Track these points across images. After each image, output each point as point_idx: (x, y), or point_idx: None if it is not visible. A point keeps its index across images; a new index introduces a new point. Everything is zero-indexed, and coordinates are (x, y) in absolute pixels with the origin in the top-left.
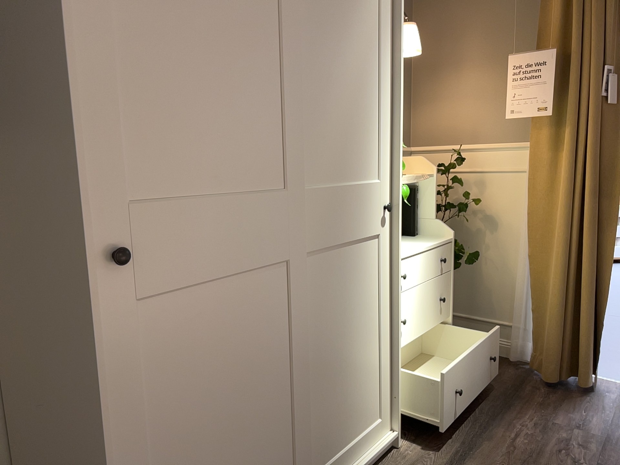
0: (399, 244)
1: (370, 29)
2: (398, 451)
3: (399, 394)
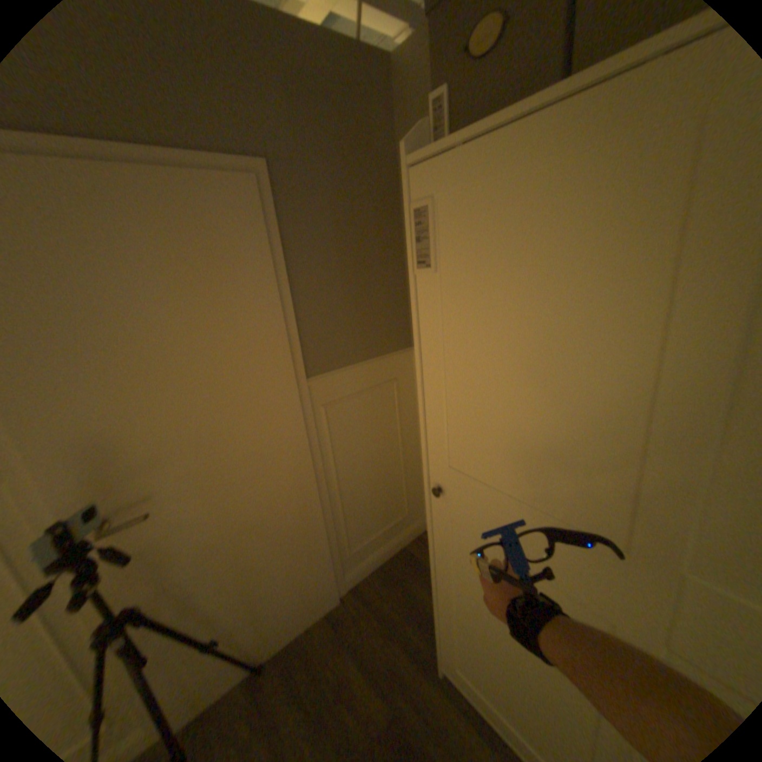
0: None
1: None
2: None
3: None
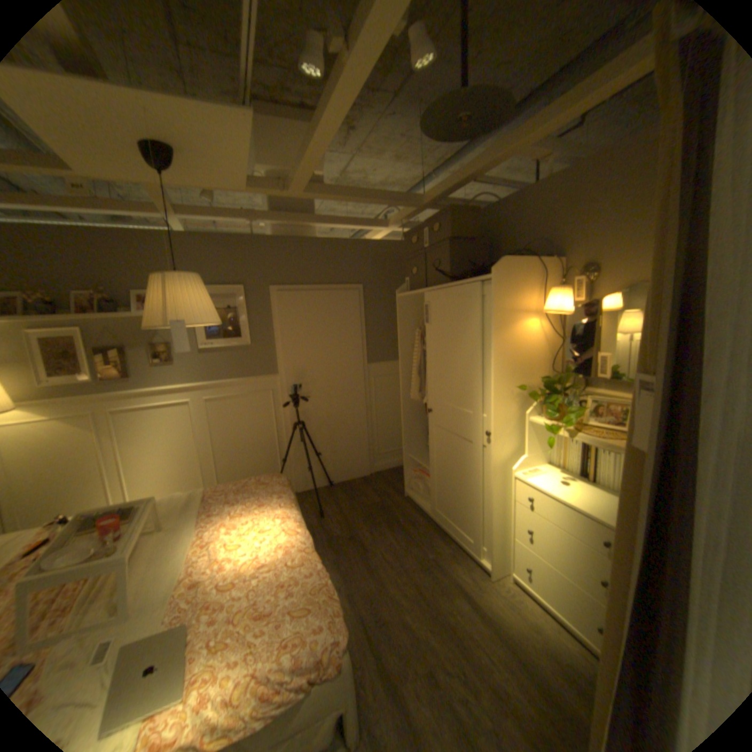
0: (493, 461)
1: (479, 334)
2: (490, 582)
3: (493, 551)
